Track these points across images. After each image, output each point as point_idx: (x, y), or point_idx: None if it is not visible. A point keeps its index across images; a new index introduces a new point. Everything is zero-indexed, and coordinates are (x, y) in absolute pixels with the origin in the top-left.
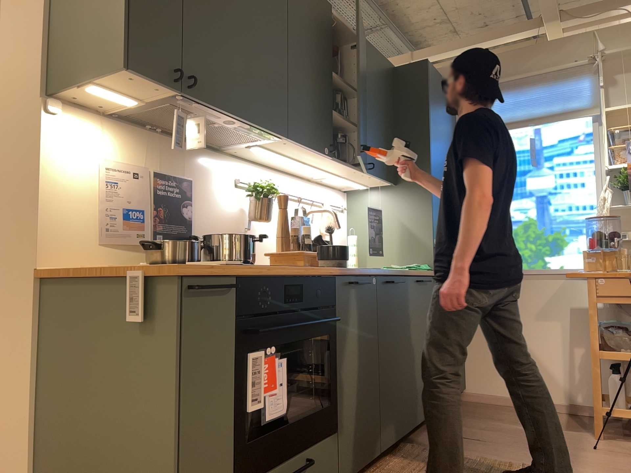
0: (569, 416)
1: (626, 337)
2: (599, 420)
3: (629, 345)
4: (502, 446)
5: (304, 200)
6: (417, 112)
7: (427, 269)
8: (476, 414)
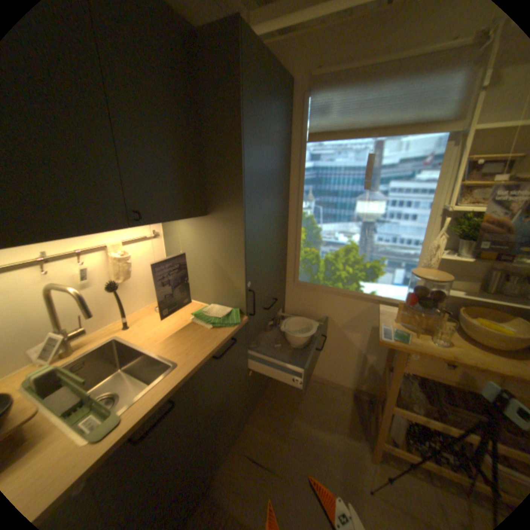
0: (354, 403)
1: (425, 406)
2: (379, 454)
3: (424, 408)
4: (290, 490)
5: (59, 256)
6: (227, 114)
7: (234, 324)
8: (283, 402)
